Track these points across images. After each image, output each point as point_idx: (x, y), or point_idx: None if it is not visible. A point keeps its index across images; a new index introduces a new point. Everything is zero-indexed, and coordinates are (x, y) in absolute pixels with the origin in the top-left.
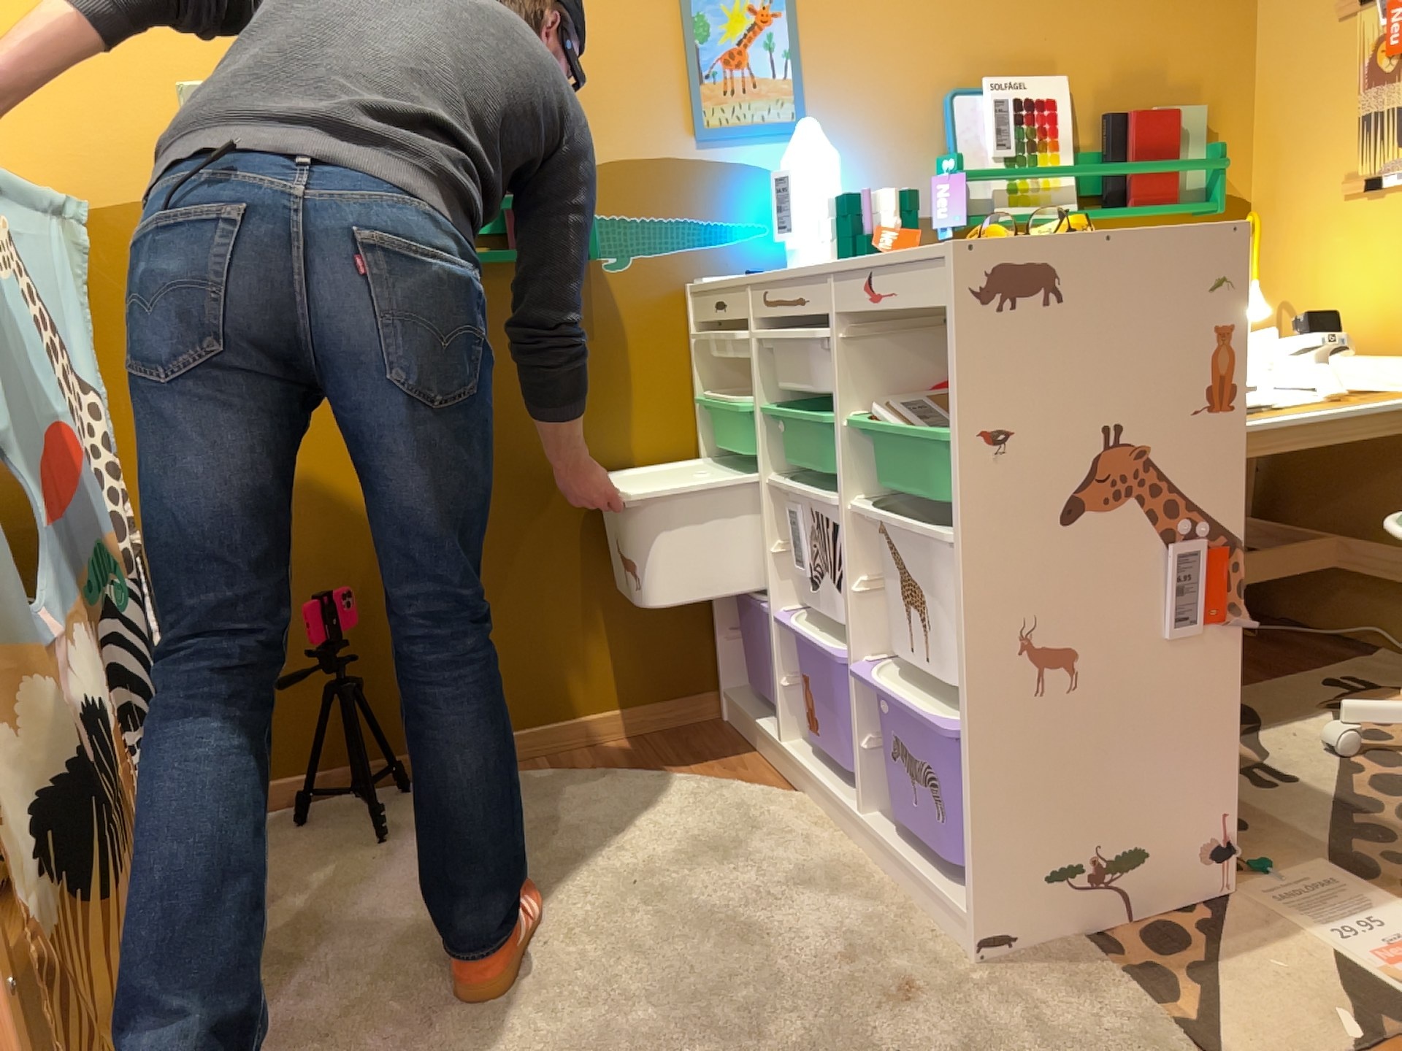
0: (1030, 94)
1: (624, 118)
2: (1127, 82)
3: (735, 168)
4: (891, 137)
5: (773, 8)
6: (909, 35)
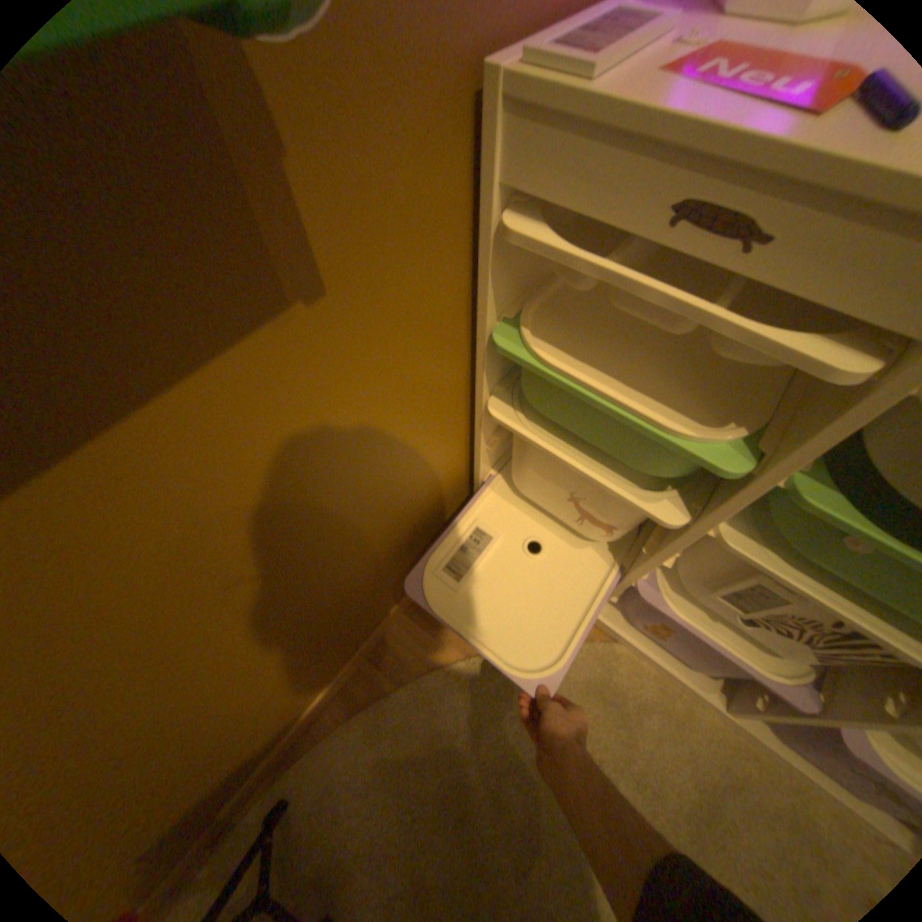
0: None
1: None
2: None
3: None
4: None
5: None
6: None
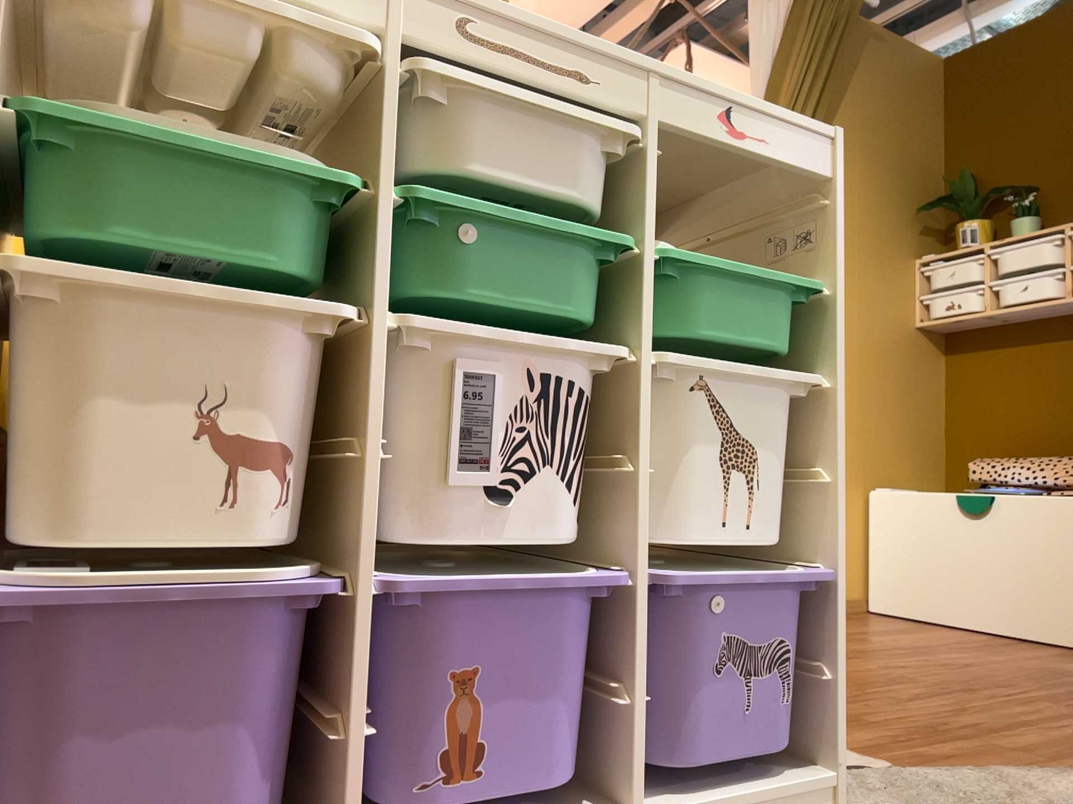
0: None
1: None
2: None
3: None
4: None
5: None
6: None
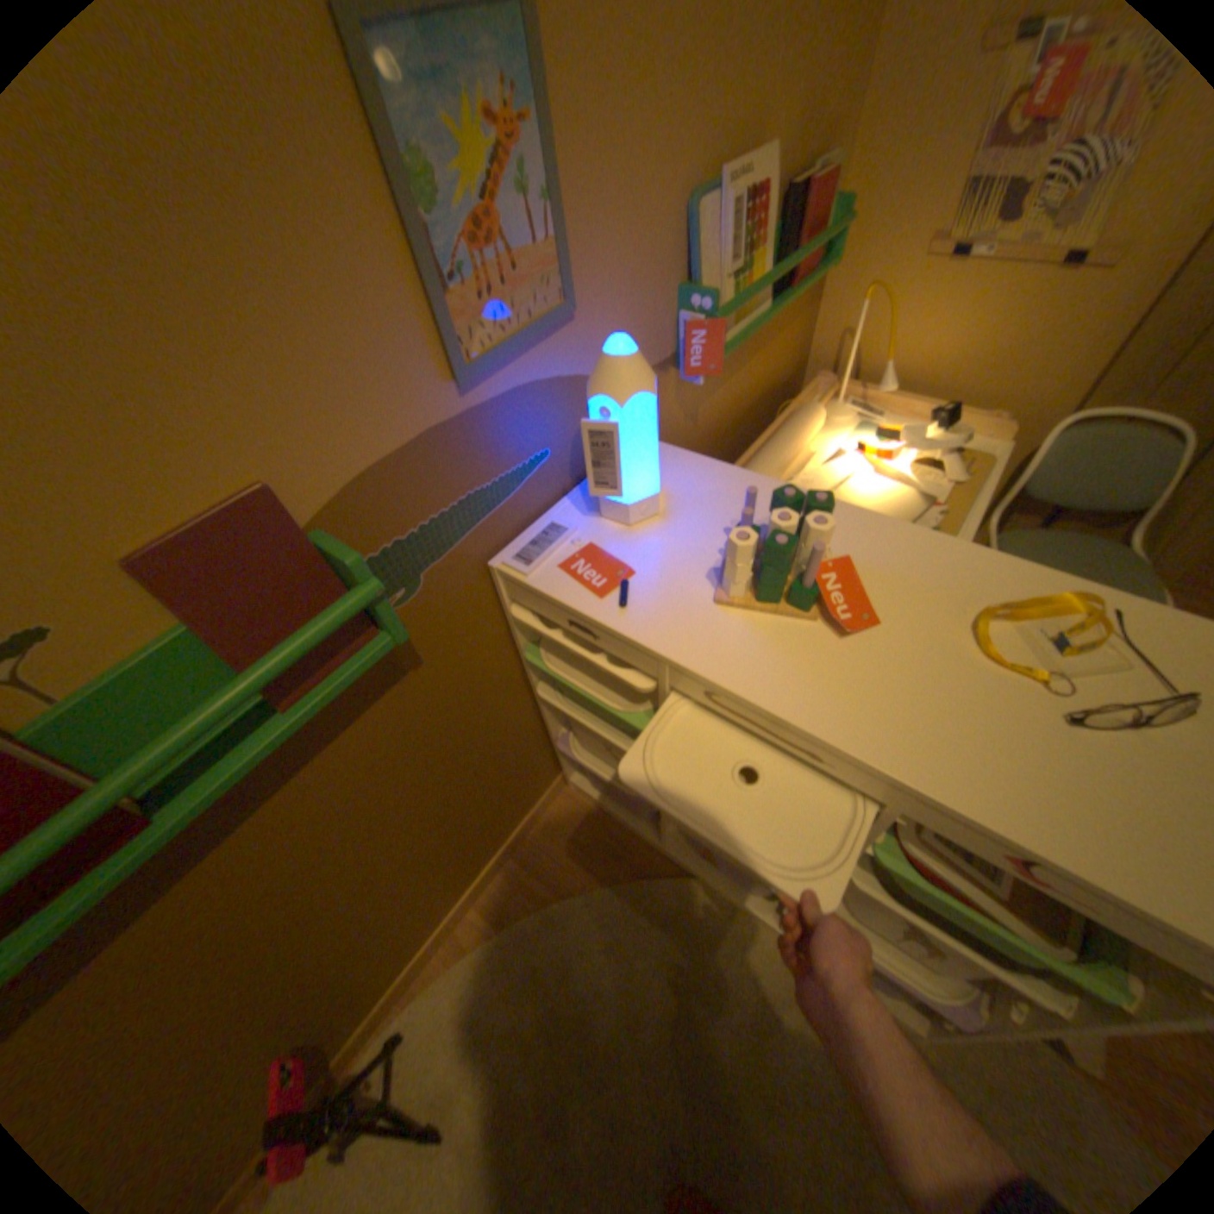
0: (757, 176)
1: (348, 403)
2: (806, 127)
3: (510, 398)
4: (647, 277)
5: (519, 97)
6: (665, 110)
